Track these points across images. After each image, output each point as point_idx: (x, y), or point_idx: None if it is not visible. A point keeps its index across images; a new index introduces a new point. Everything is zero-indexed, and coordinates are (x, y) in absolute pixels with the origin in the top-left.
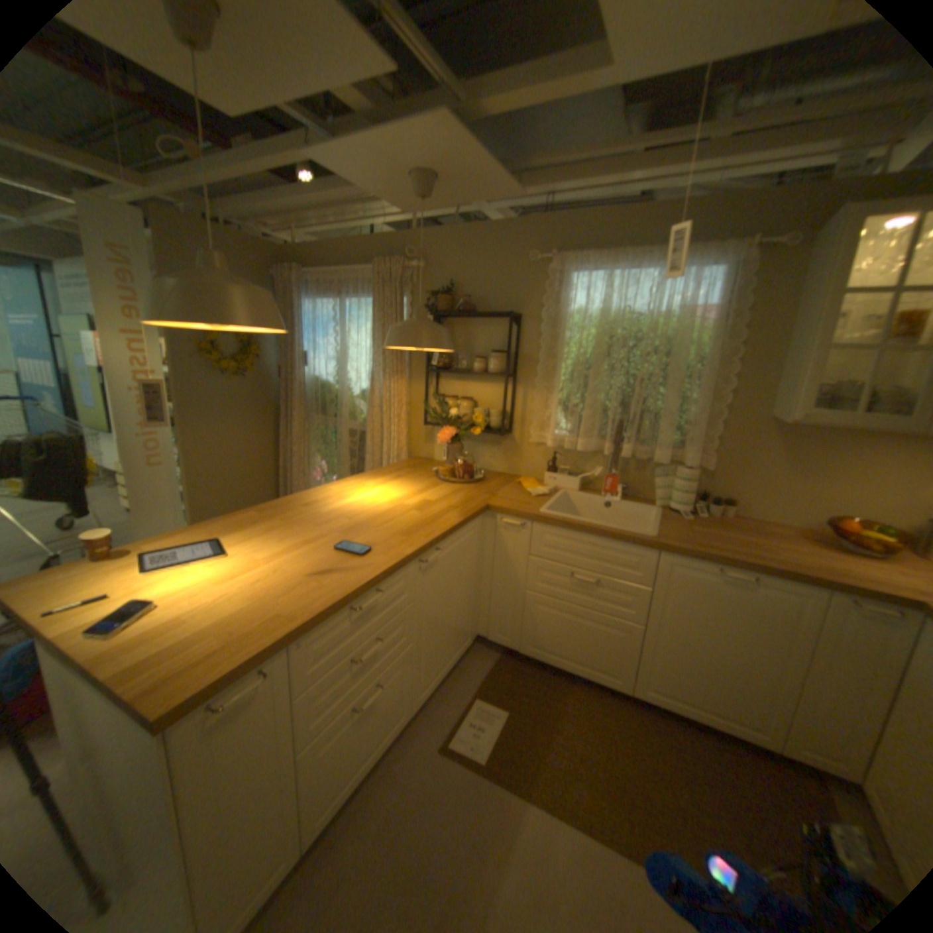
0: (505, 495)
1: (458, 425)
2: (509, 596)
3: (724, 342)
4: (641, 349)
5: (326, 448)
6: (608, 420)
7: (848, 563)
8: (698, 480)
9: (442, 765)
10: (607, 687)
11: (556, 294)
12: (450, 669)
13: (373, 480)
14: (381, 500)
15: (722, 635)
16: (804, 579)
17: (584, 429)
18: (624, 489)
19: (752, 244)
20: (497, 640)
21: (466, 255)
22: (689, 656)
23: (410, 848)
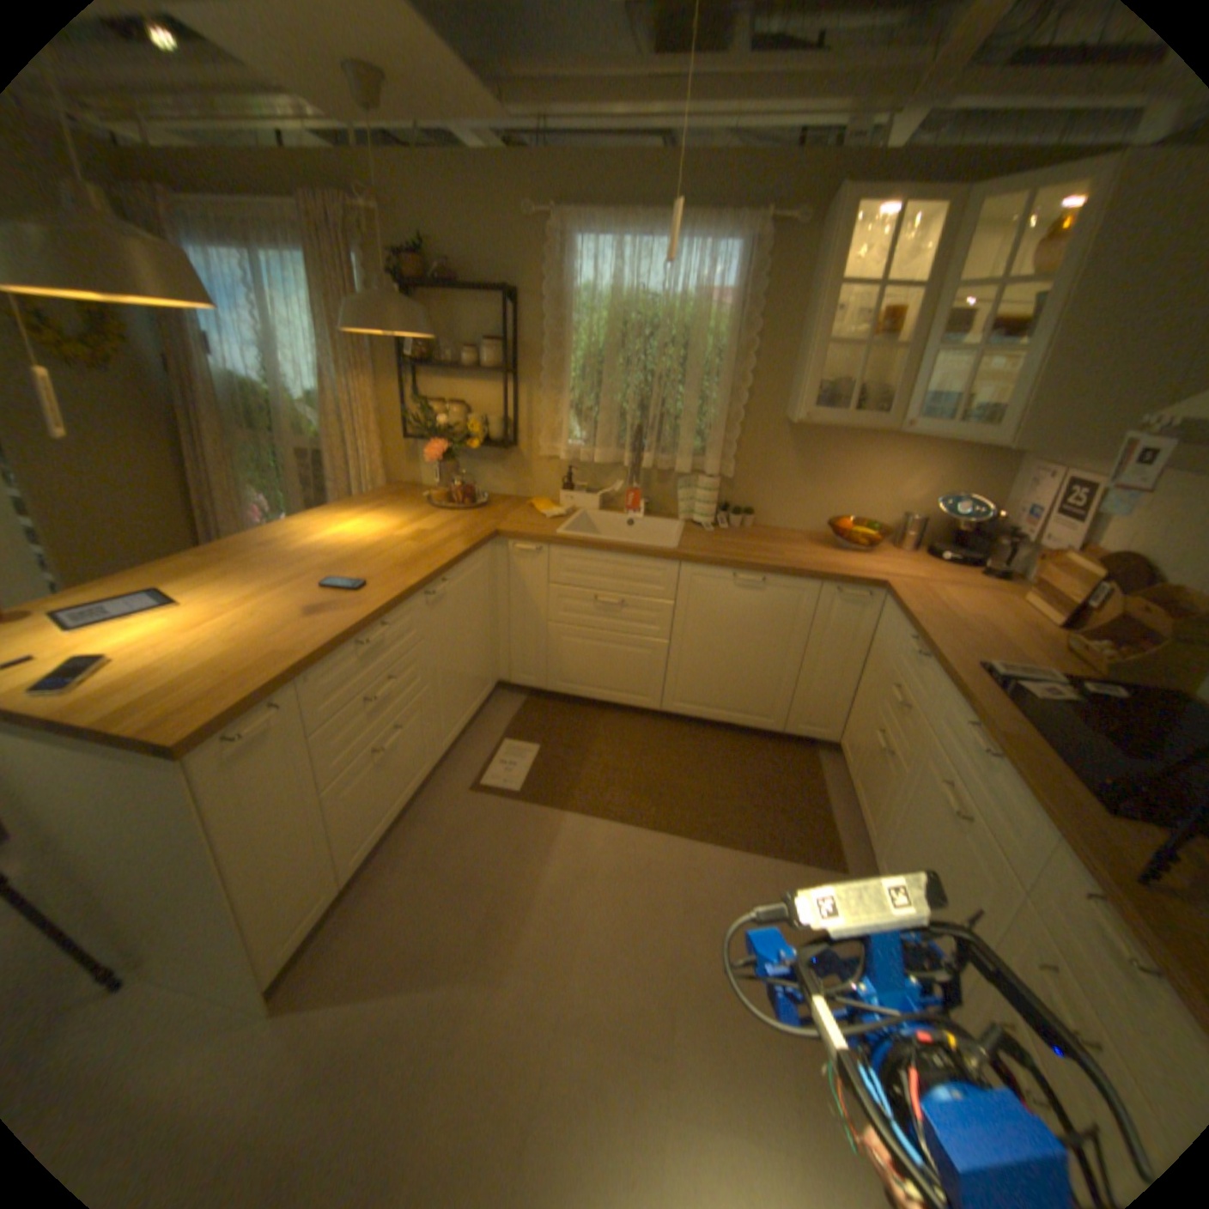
0: (514, 519)
1: (448, 437)
2: (529, 632)
3: (740, 334)
4: (657, 340)
5: (260, 476)
6: (625, 426)
7: (838, 557)
8: (716, 489)
9: (473, 800)
10: (634, 706)
11: (556, 263)
12: (470, 714)
13: (344, 512)
14: (362, 533)
15: (734, 637)
16: (799, 573)
17: (600, 437)
18: (646, 506)
19: (765, 218)
20: (520, 681)
21: (434, 197)
22: (706, 661)
23: (450, 868)
